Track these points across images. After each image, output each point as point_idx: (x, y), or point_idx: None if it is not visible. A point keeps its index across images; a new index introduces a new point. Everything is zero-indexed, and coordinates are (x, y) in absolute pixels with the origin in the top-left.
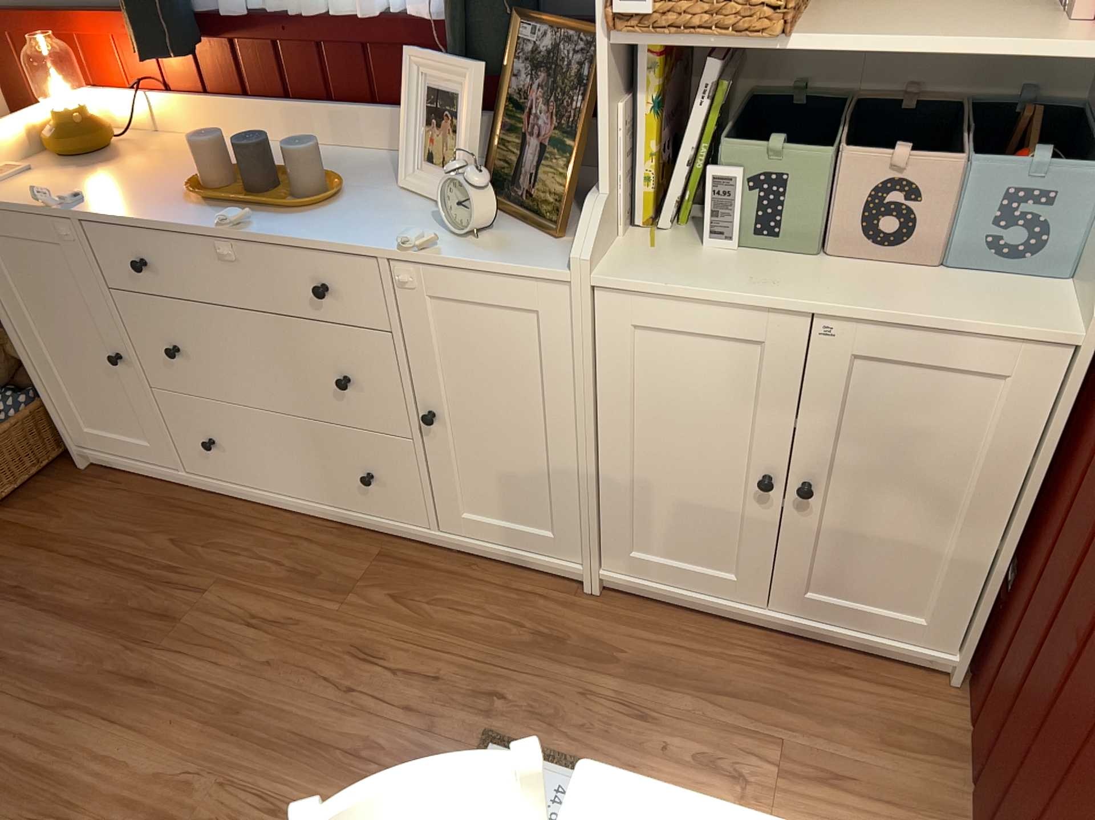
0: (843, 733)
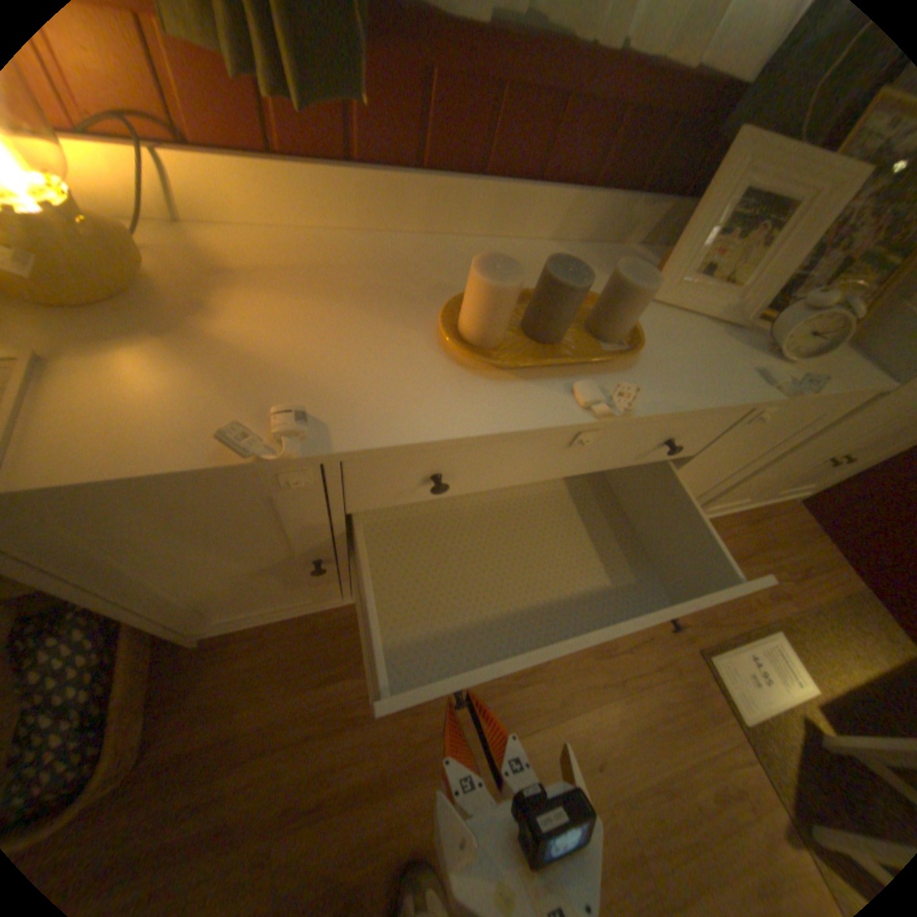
0: (795, 551)
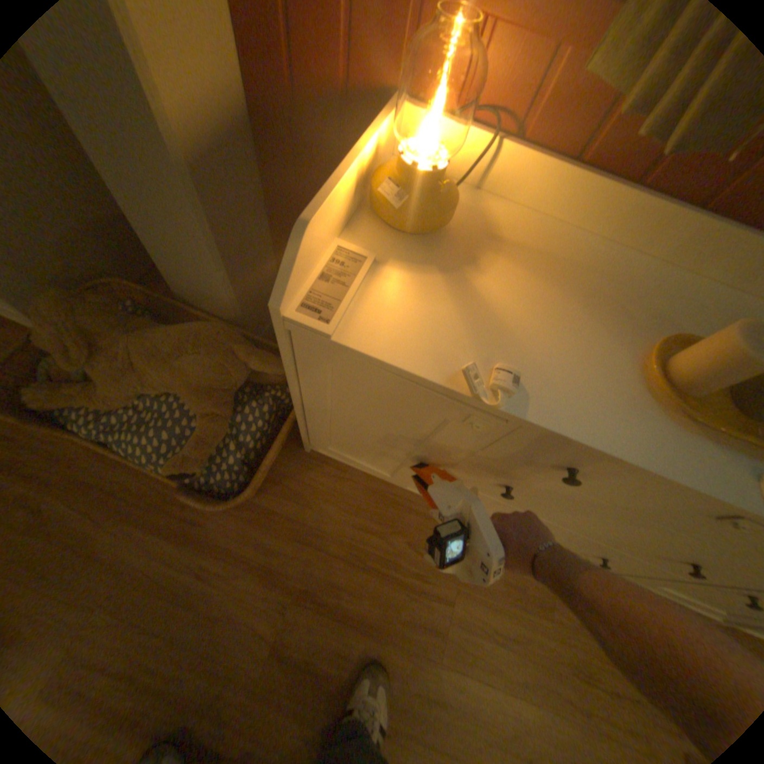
0: None
